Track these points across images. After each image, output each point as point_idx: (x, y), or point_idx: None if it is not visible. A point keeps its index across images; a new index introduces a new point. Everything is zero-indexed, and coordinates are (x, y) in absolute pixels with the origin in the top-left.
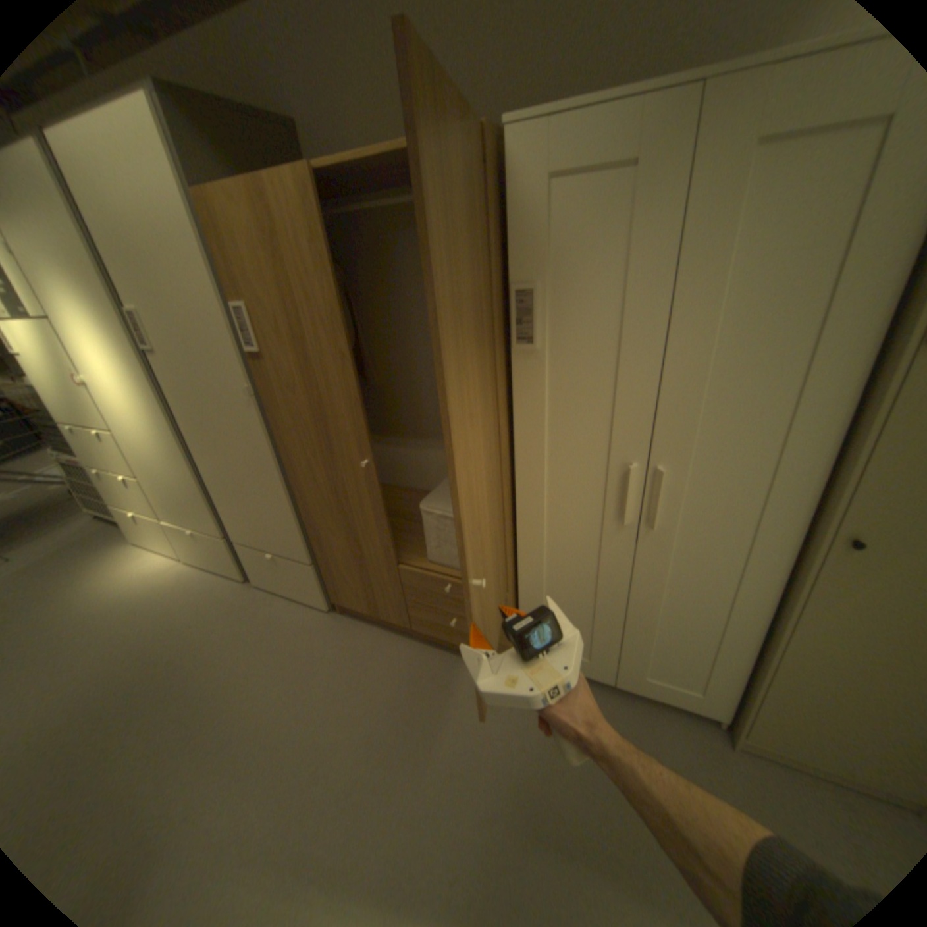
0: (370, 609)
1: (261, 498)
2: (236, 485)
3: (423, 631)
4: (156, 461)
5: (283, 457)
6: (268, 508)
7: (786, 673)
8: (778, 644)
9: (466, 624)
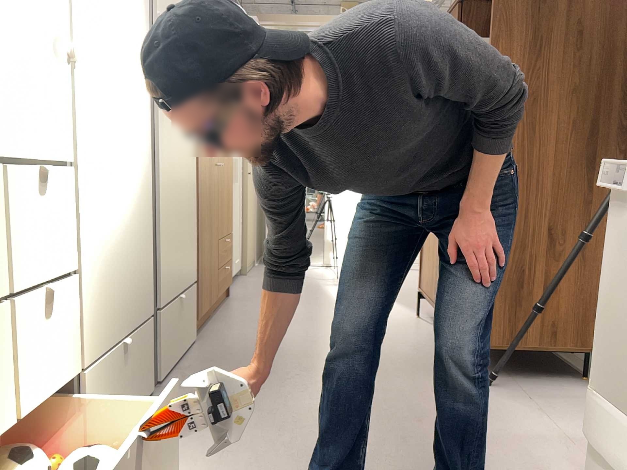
0: (209, 300)
1: (185, 218)
2: (176, 210)
3: (219, 295)
4: (119, 207)
5: (198, 169)
6: (187, 227)
7: (247, 226)
8: (245, 216)
9: (226, 268)
